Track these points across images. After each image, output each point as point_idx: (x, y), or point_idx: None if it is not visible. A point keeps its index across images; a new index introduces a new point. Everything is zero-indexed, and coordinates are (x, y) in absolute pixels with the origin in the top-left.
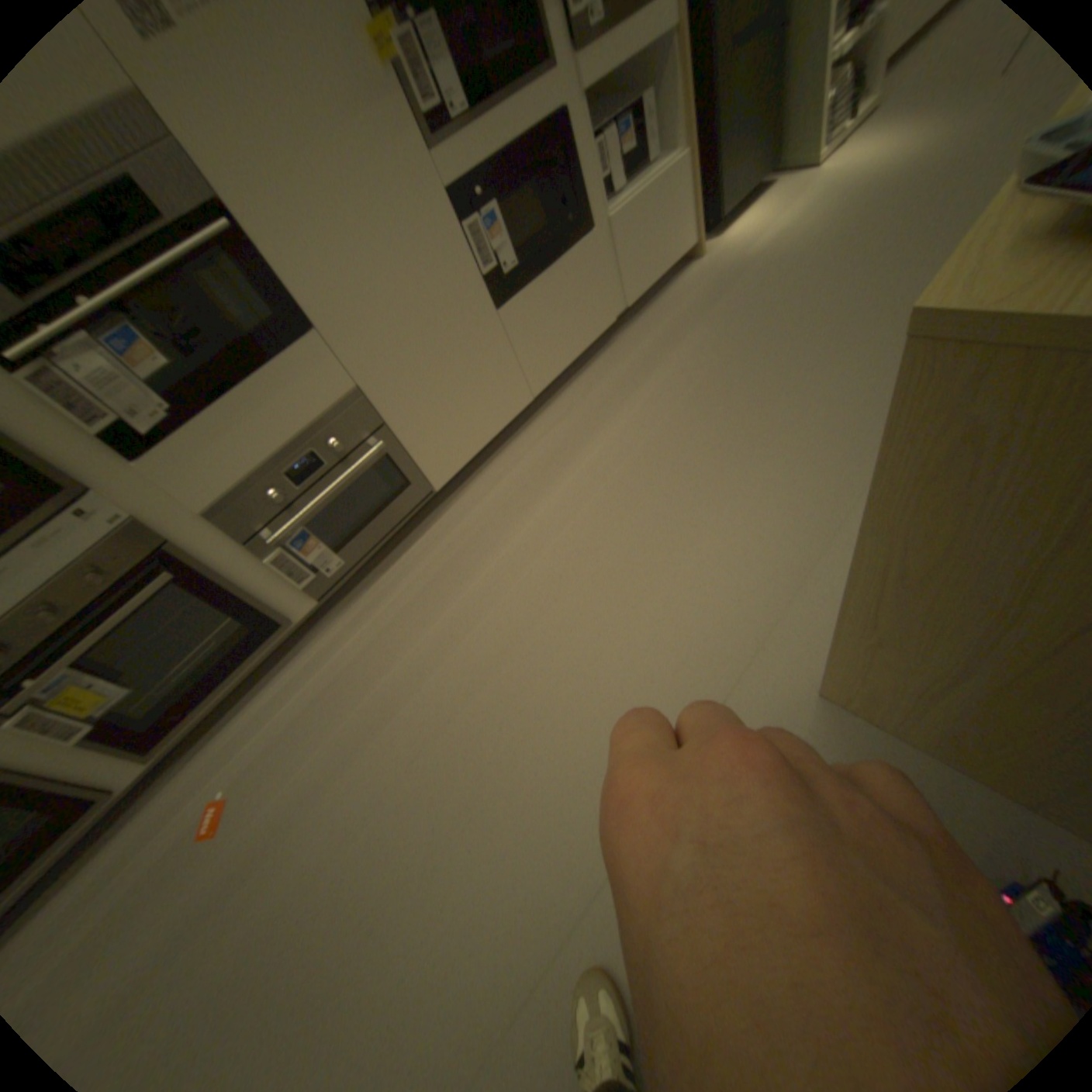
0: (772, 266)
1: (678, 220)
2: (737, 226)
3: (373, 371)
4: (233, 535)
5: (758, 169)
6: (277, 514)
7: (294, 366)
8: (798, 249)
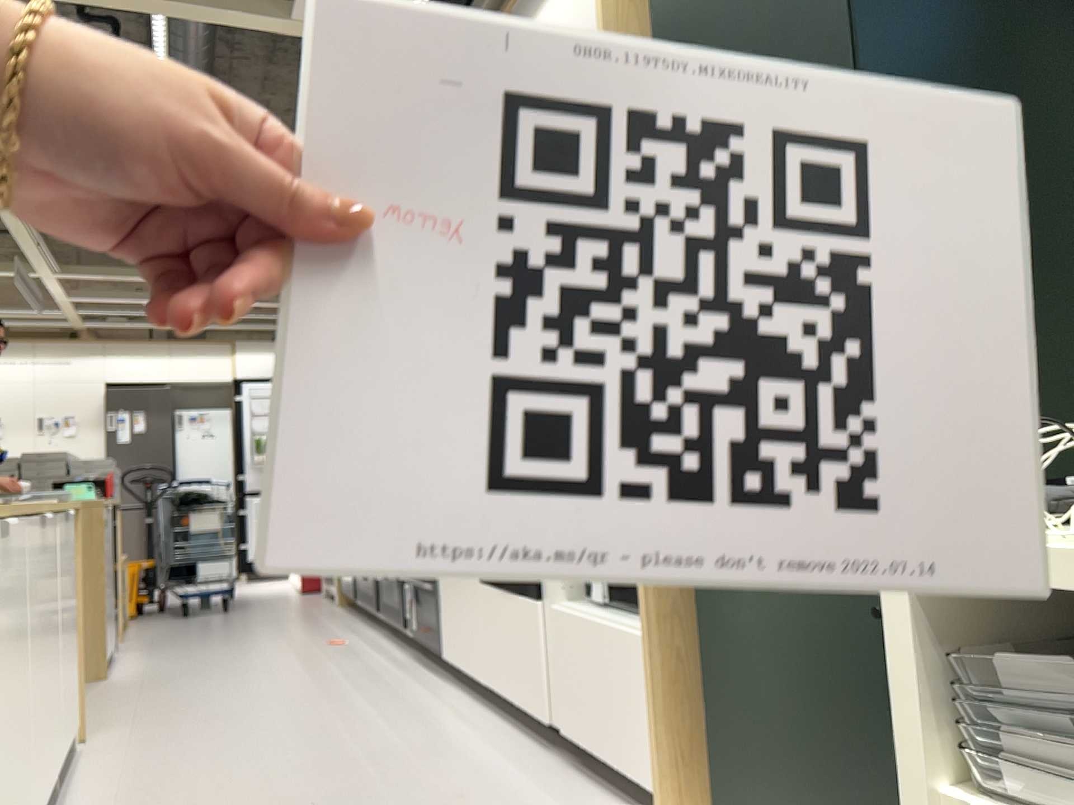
0: None
1: (630, 720)
2: None
3: None
4: None
5: None
6: None
7: None
8: None
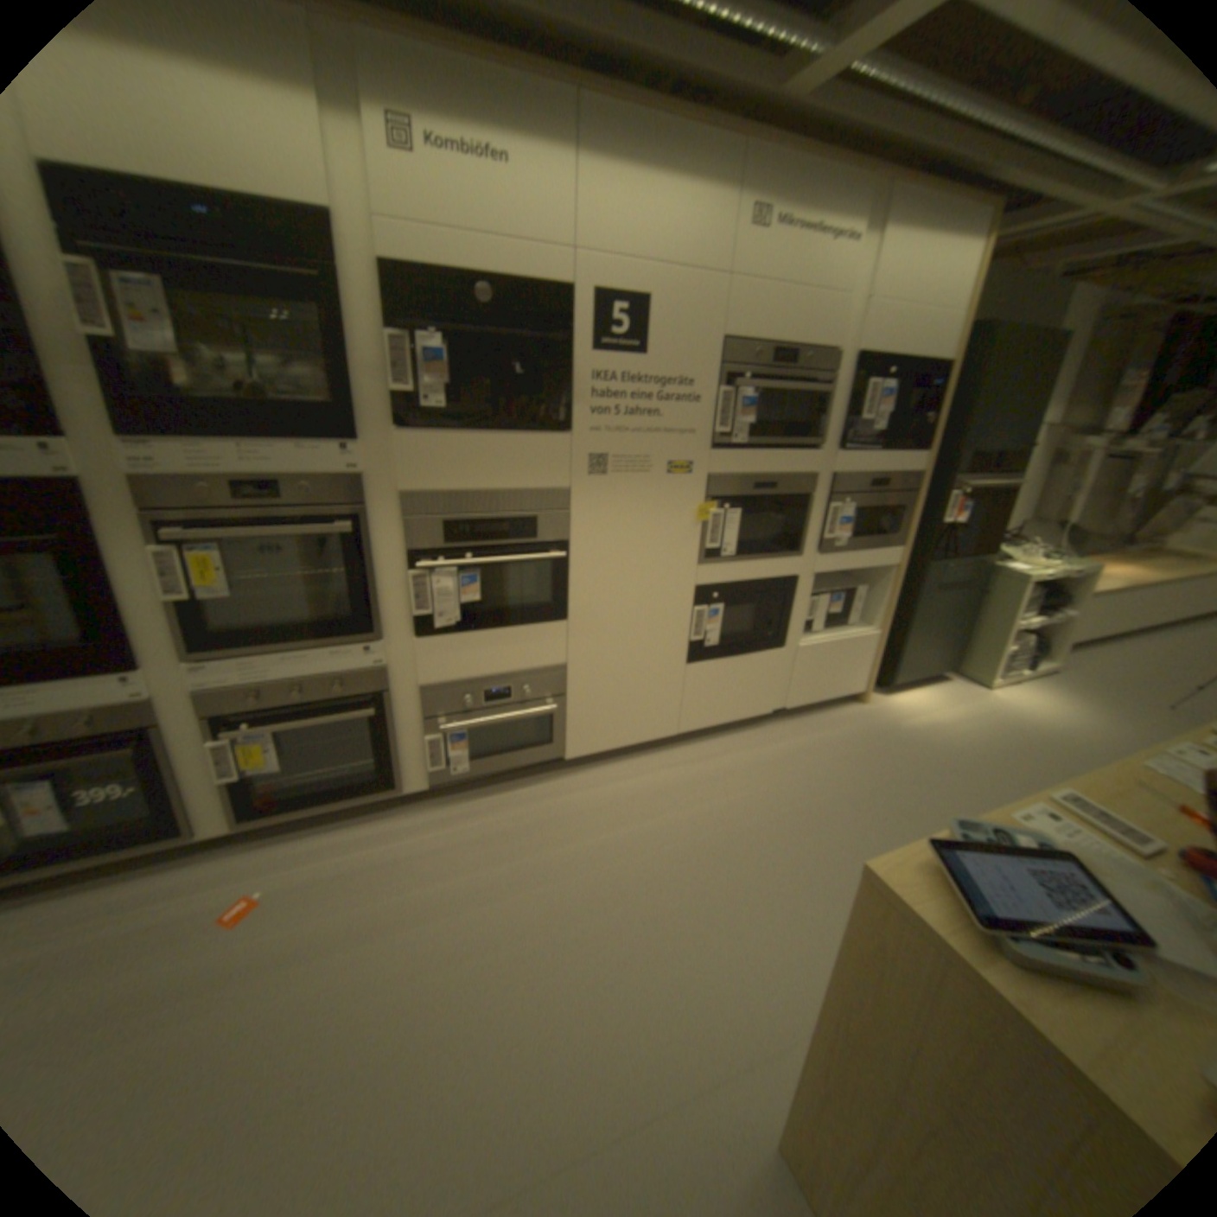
0: (916, 747)
1: (853, 672)
2: (904, 697)
3: (581, 660)
4: (423, 710)
5: (936, 667)
6: (457, 712)
7: (539, 634)
8: (942, 747)
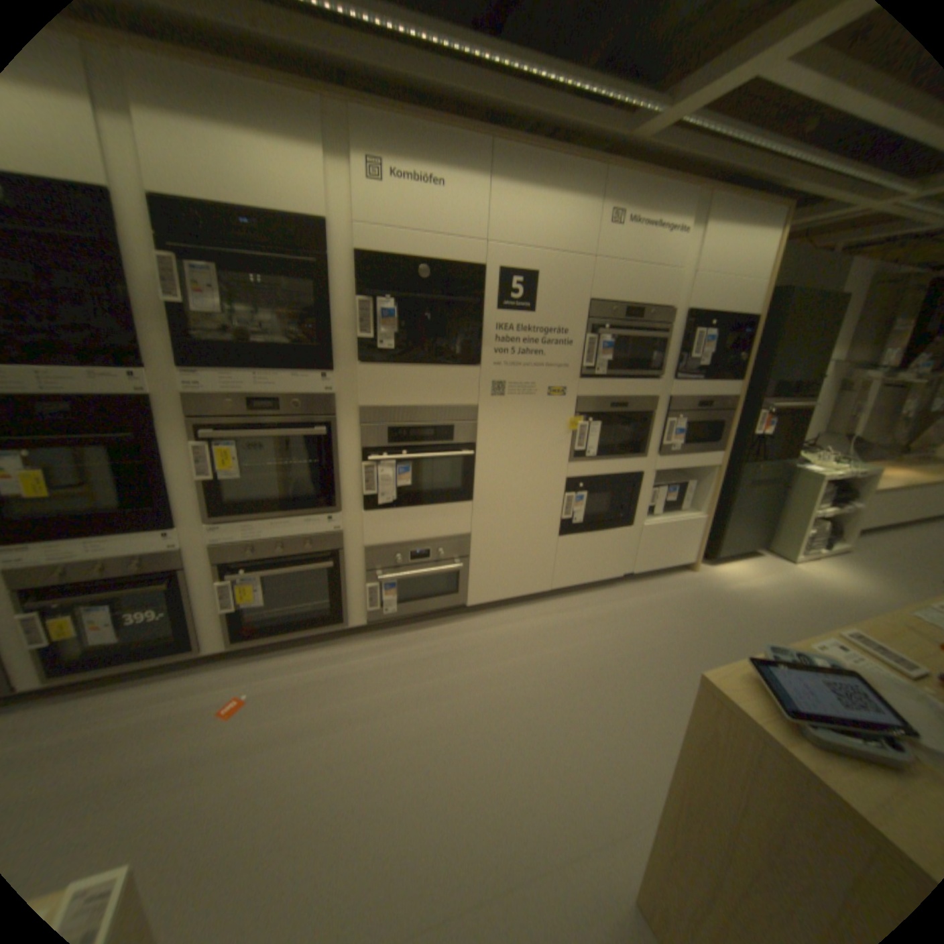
0: (737, 606)
1: (686, 546)
2: (726, 568)
3: (482, 530)
4: (367, 564)
5: (752, 545)
6: (391, 567)
7: (452, 510)
8: (758, 607)
